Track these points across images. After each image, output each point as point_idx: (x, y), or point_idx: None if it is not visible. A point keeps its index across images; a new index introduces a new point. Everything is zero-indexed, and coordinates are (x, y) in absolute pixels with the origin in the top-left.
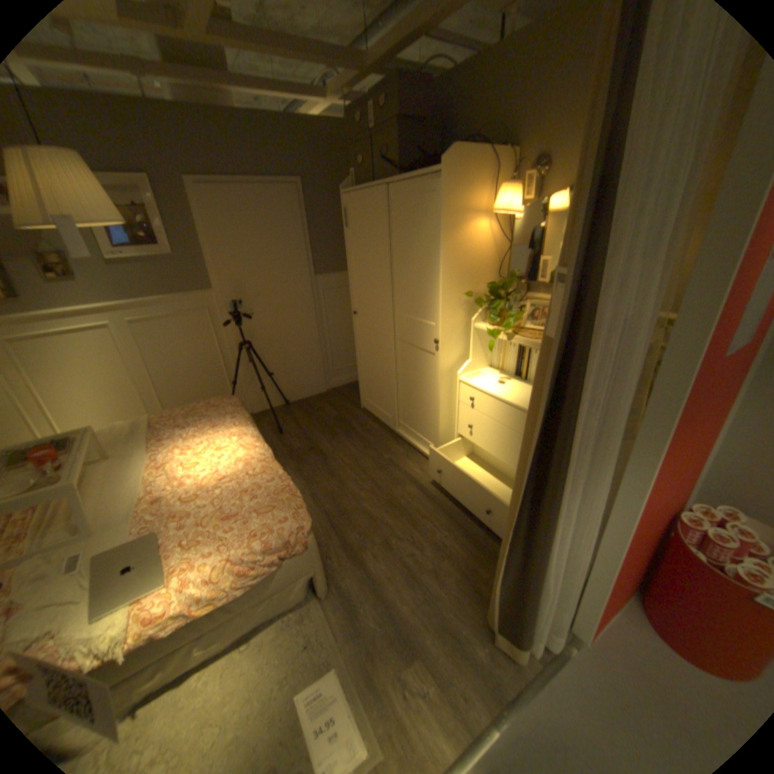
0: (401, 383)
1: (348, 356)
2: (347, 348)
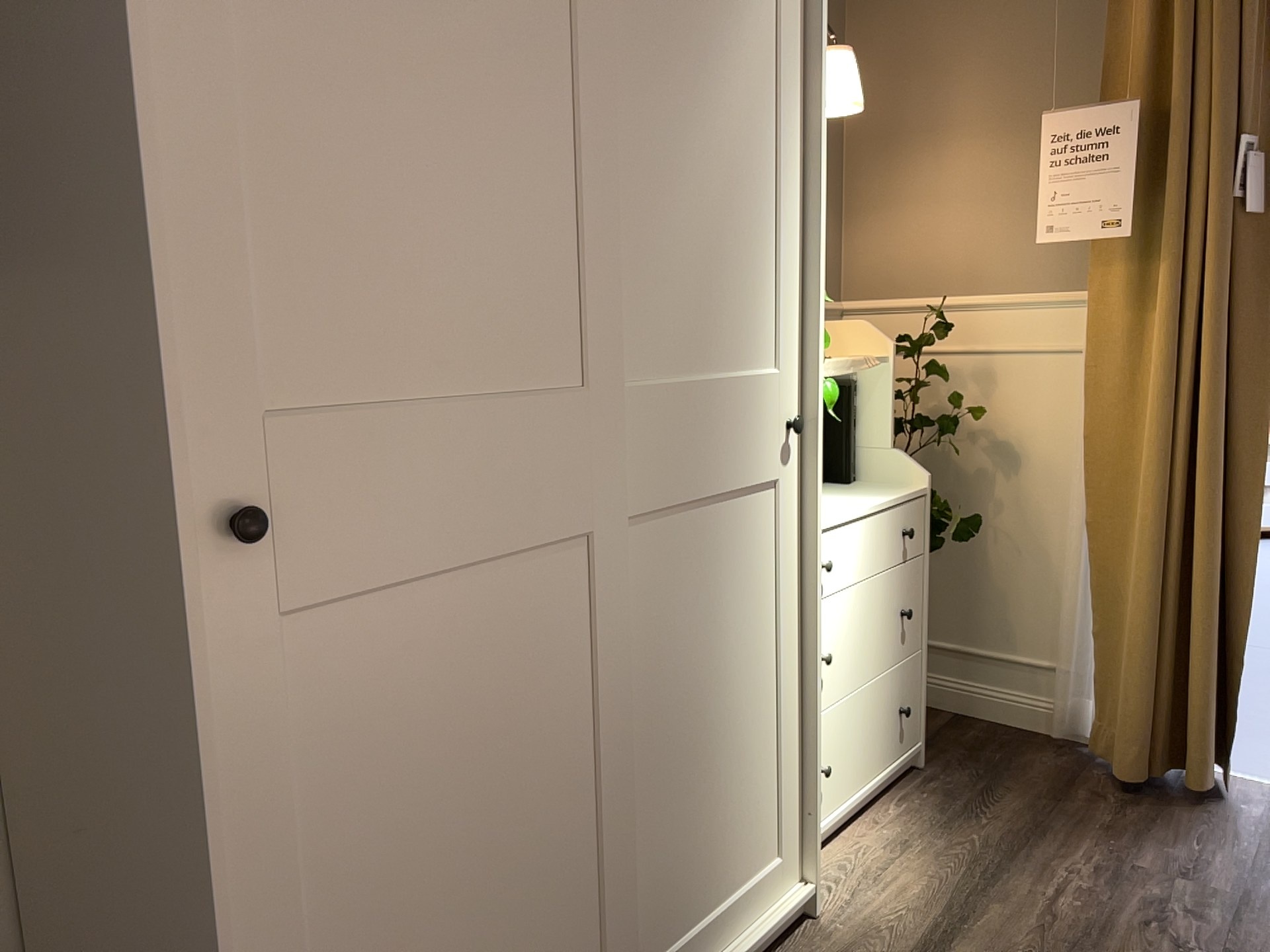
0: (643, 737)
1: None
2: None
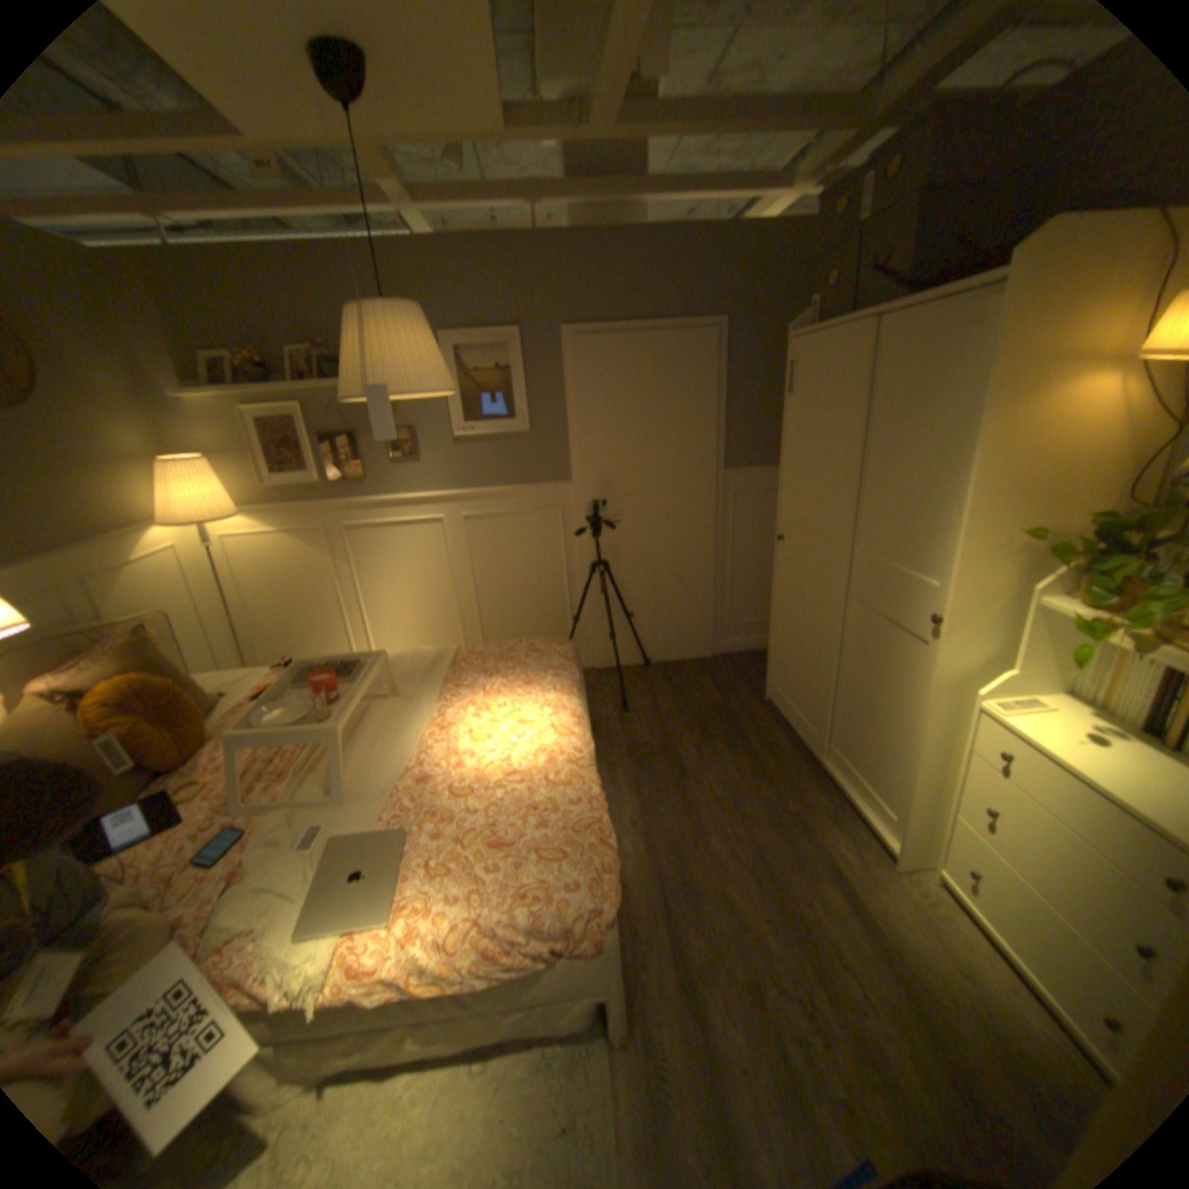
0: (849, 678)
1: (760, 605)
2: (761, 591)
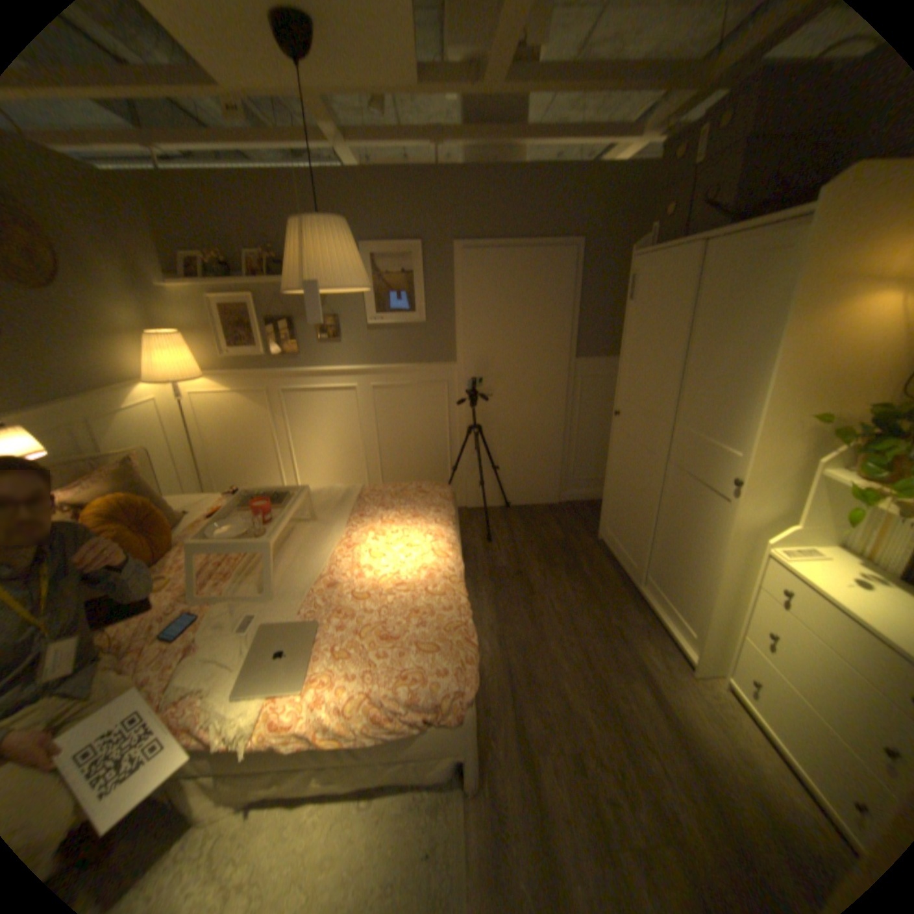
0: (665, 524)
1: (598, 464)
2: (599, 453)
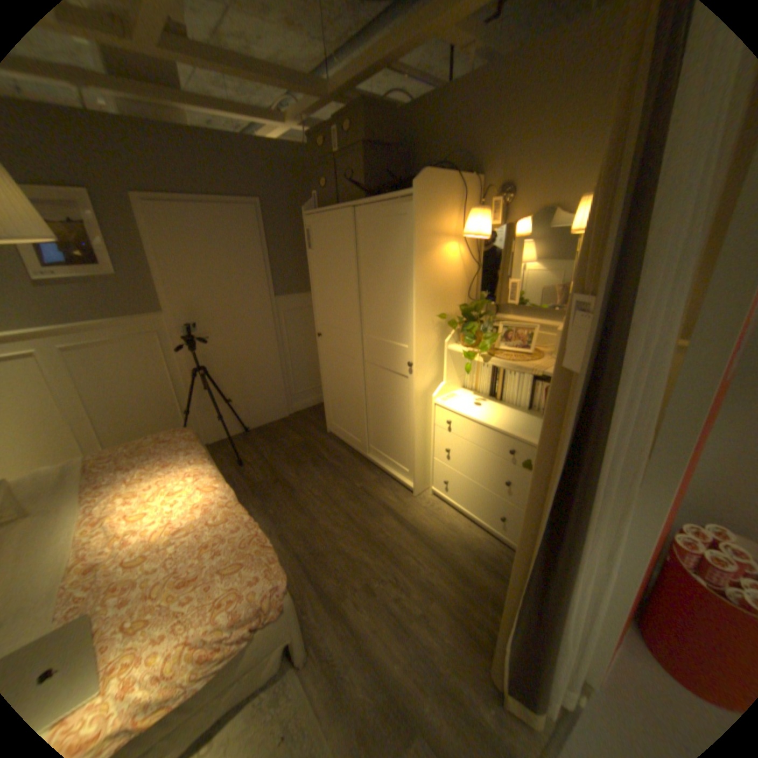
0: (372, 406)
1: (311, 378)
2: (310, 369)
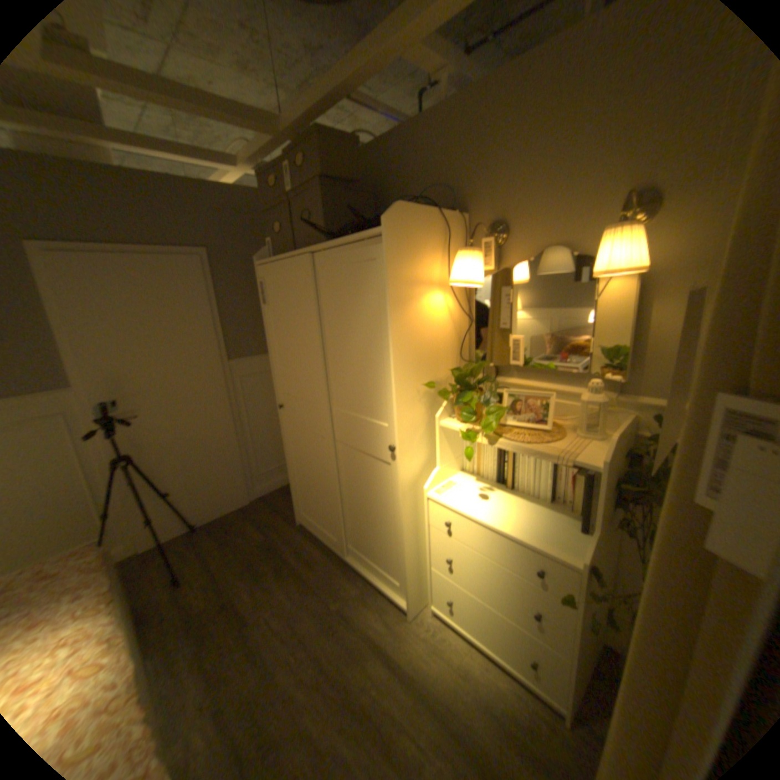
0: (347, 497)
1: (276, 454)
2: (275, 444)
